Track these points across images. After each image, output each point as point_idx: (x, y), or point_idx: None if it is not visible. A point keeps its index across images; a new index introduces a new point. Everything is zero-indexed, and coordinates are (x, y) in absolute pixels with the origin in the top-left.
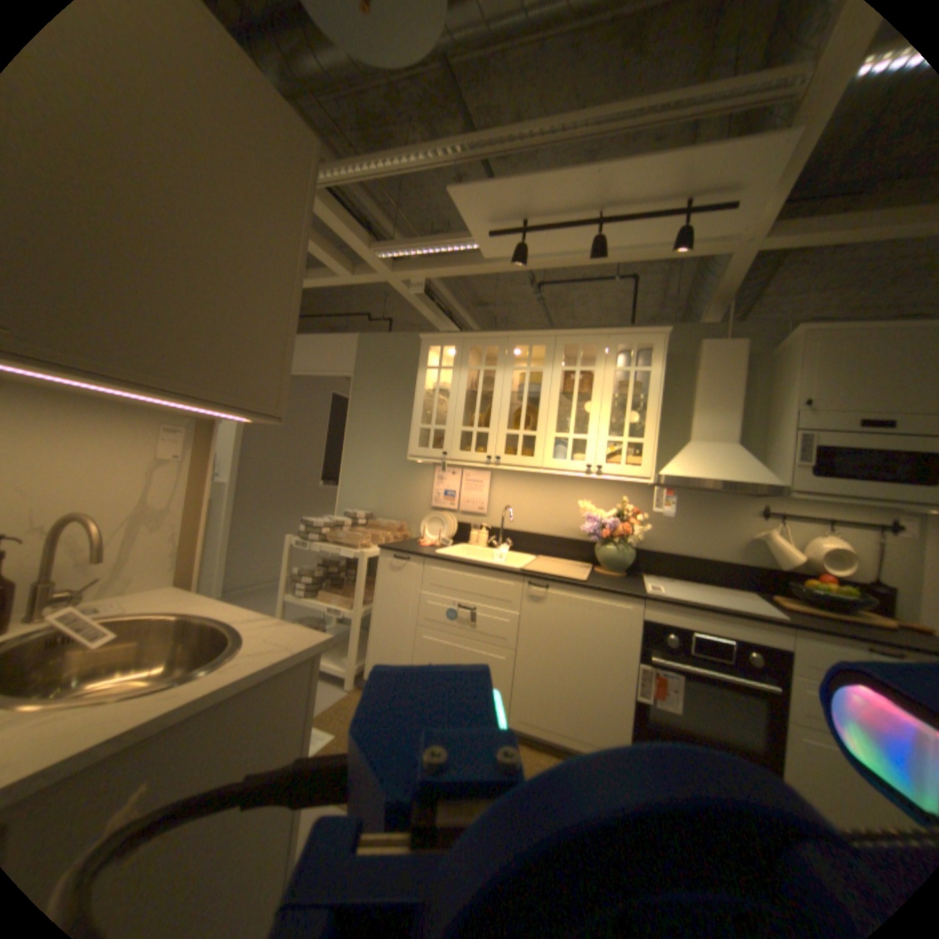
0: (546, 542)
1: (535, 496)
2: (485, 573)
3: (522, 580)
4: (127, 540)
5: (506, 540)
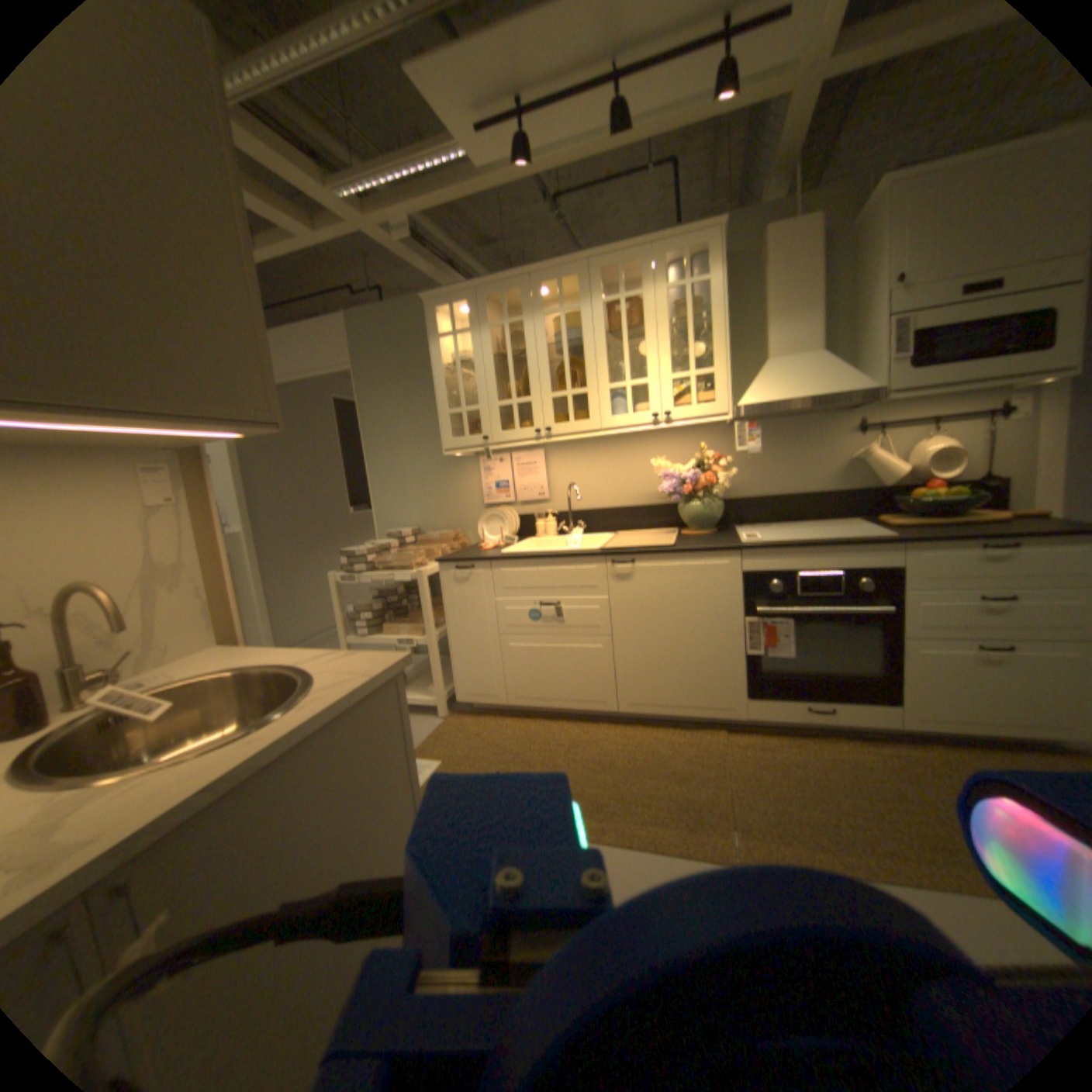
0: (622, 514)
1: (600, 464)
2: (561, 561)
3: (603, 559)
4: (145, 605)
5: (577, 521)
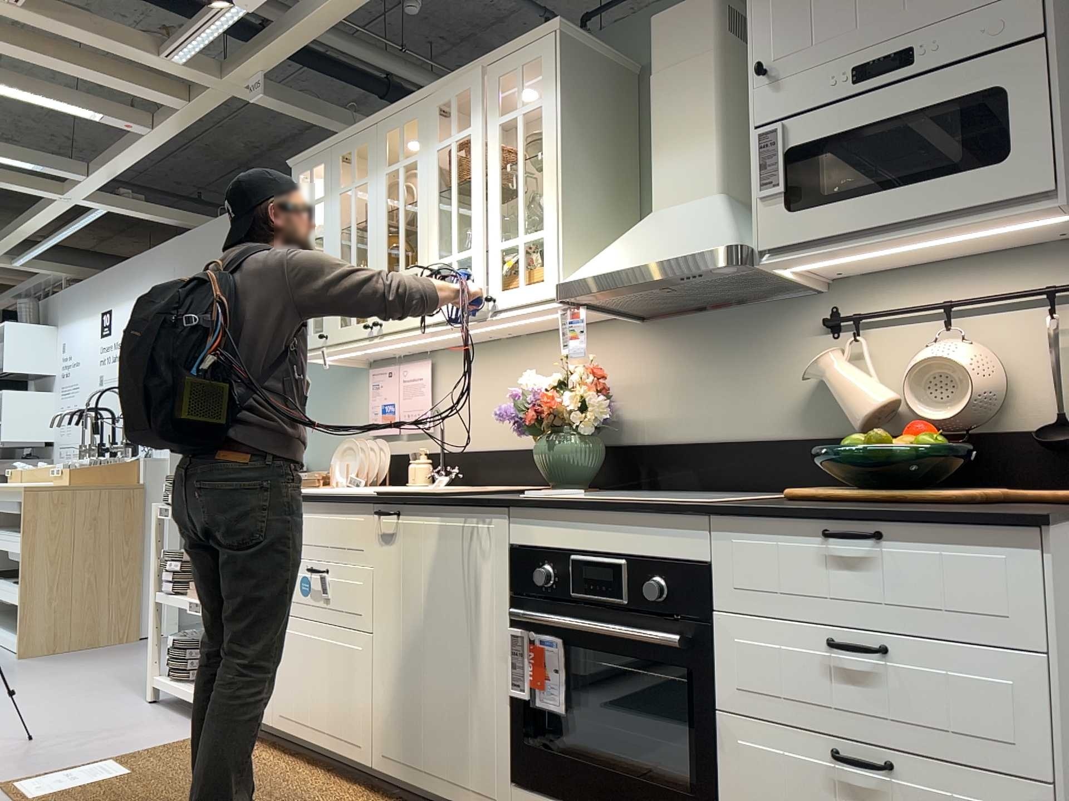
0: (509, 462)
1: (491, 384)
2: (334, 509)
3: (372, 510)
4: None
5: (448, 468)
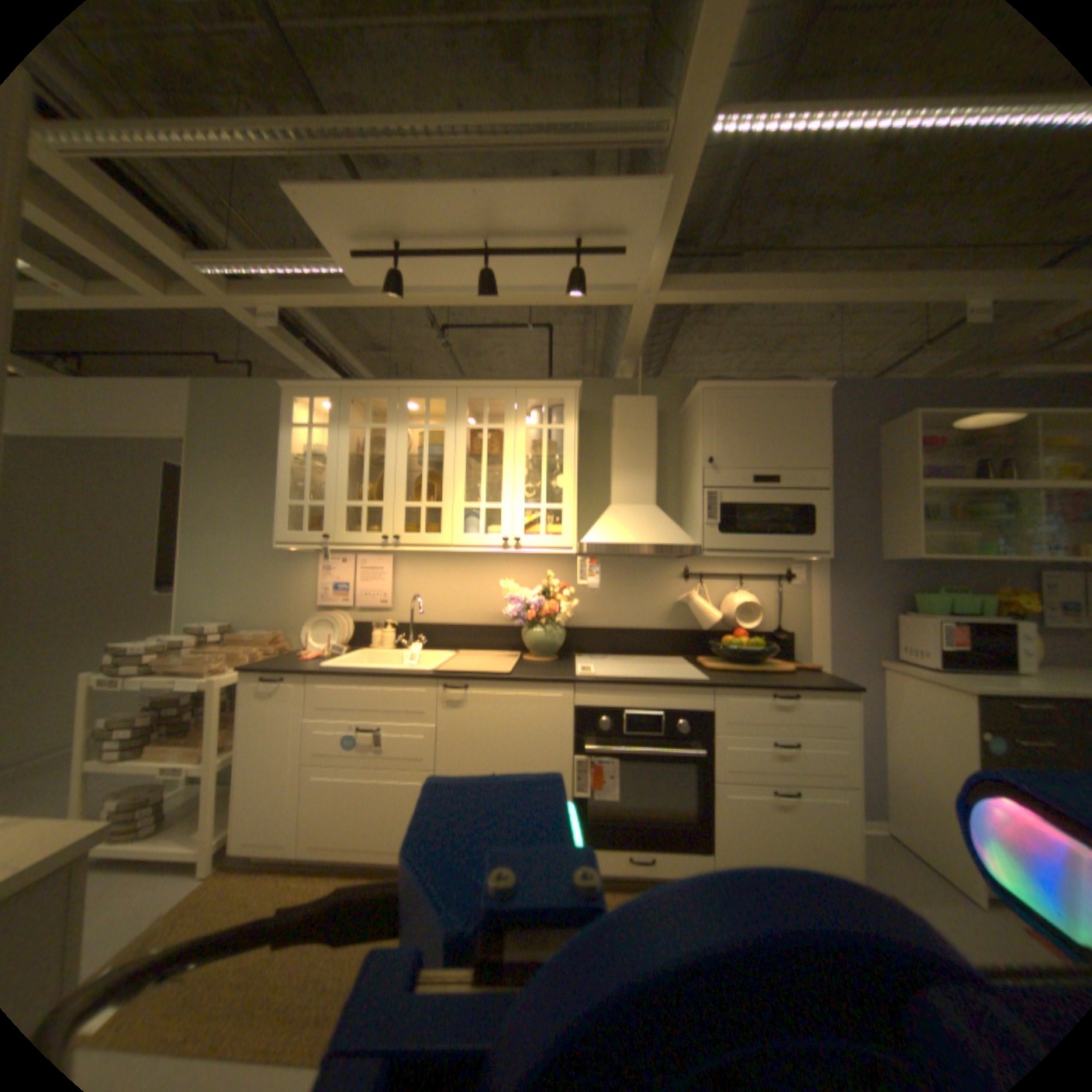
0: (467, 632)
1: (451, 579)
2: (389, 682)
3: (436, 684)
4: None
5: (419, 636)
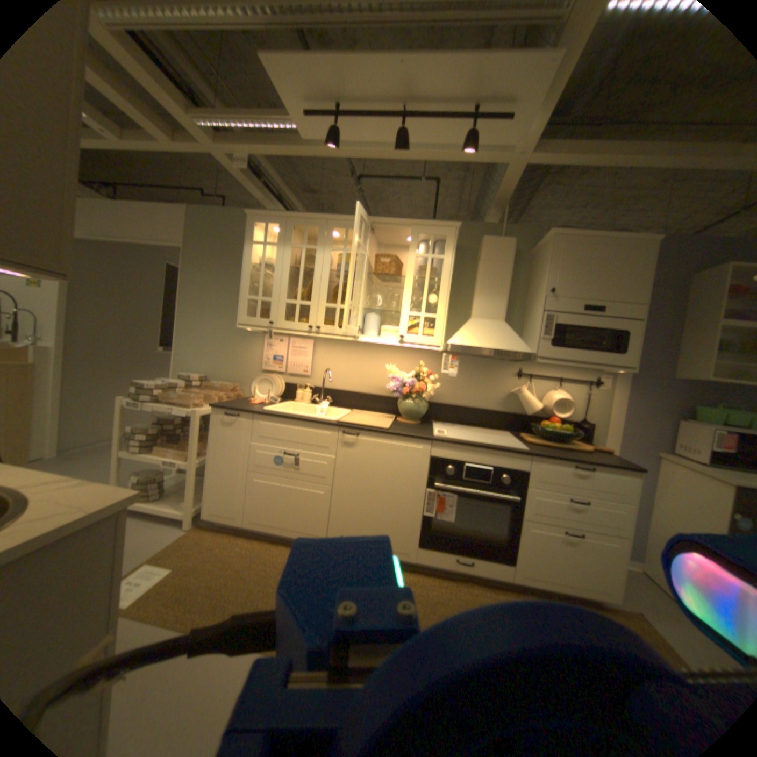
0: (359, 398)
1: (351, 360)
2: (306, 425)
3: (337, 430)
4: None
5: (327, 397)
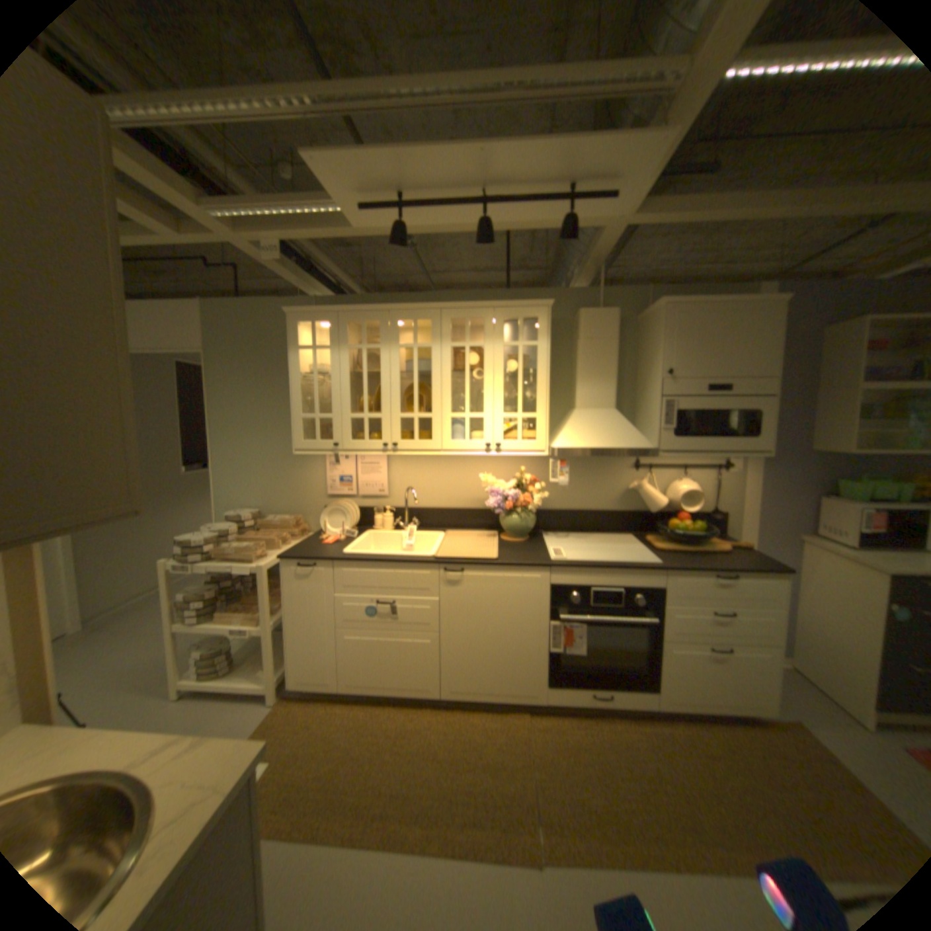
0: (452, 516)
1: (437, 472)
2: (401, 568)
3: (439, 569)
4: None
5: (414, 520)
